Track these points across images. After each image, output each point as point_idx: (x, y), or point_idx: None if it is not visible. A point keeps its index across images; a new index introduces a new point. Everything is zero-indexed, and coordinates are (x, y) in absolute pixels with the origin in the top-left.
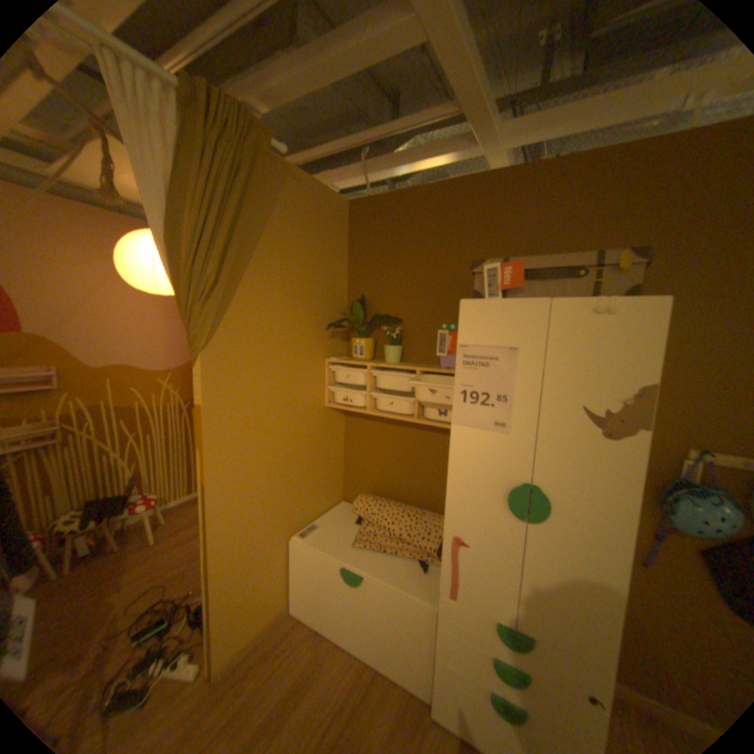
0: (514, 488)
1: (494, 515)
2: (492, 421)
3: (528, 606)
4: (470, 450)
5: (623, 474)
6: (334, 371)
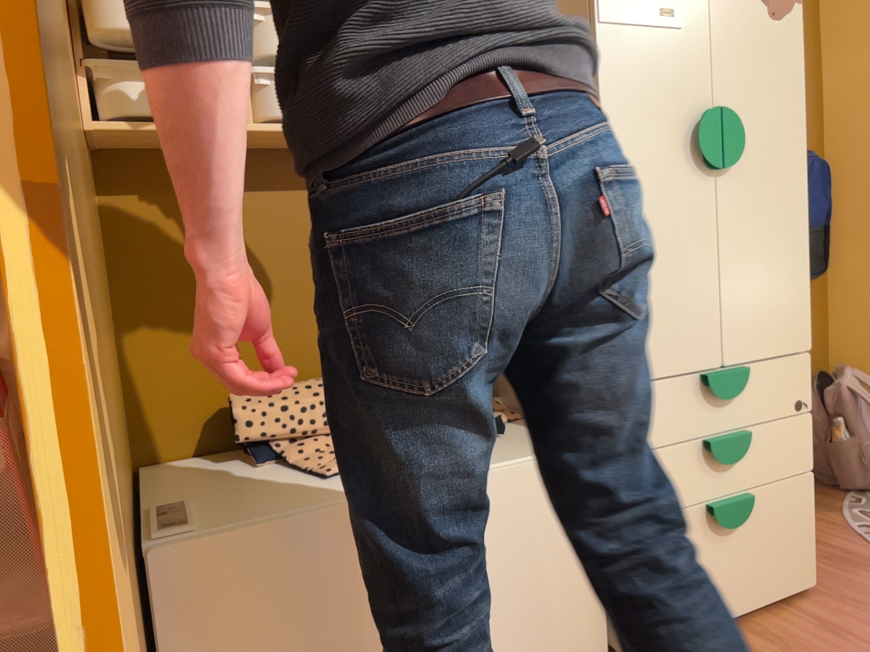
0: (696, 122)
1: (677, 181)
2: (657, 7)
3: (732, 314)
4: (631, 70)
5: (790, 65)
6: (105, 14)
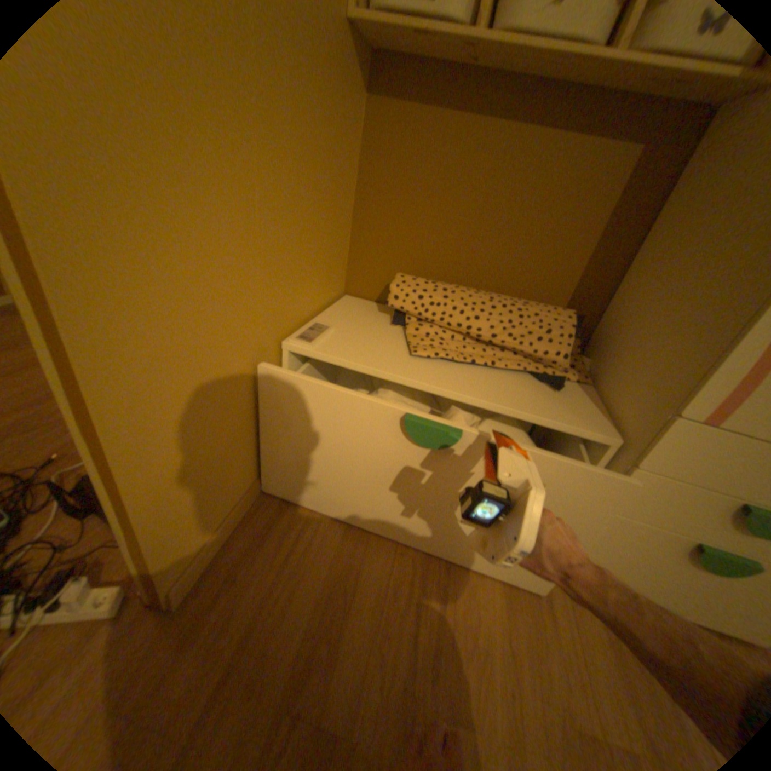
0: None
1: None
2: None
3: None
4: None
5: None
6: None
